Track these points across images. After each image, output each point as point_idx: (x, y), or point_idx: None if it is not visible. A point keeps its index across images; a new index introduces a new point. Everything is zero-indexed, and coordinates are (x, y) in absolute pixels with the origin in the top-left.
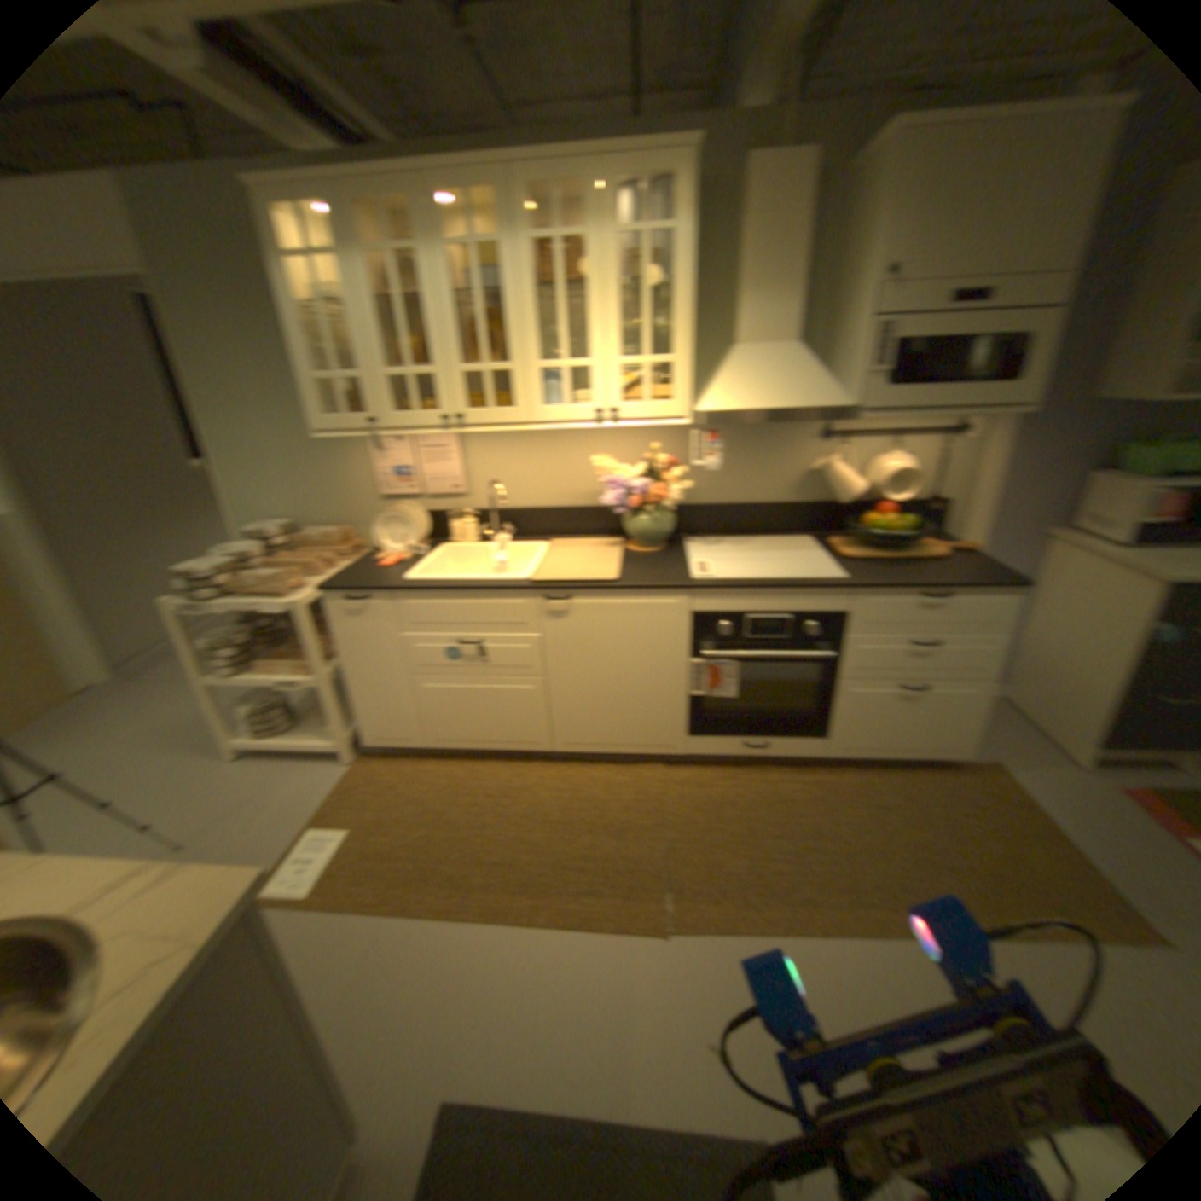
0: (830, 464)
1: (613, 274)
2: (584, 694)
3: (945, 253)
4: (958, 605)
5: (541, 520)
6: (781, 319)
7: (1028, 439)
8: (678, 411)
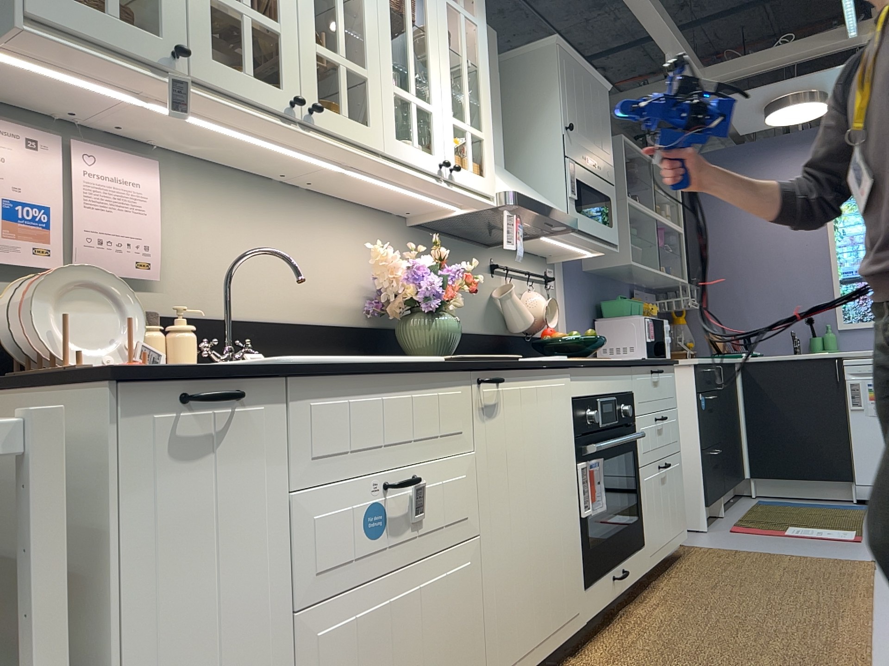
0: (516, 290)
1: (448, 35)
2: (516, 549)
3: (582, 130)
4: (663, 381)
5: (278, 338)
6: (499, 146)
7: (571, 294)
8: (493, 188)
